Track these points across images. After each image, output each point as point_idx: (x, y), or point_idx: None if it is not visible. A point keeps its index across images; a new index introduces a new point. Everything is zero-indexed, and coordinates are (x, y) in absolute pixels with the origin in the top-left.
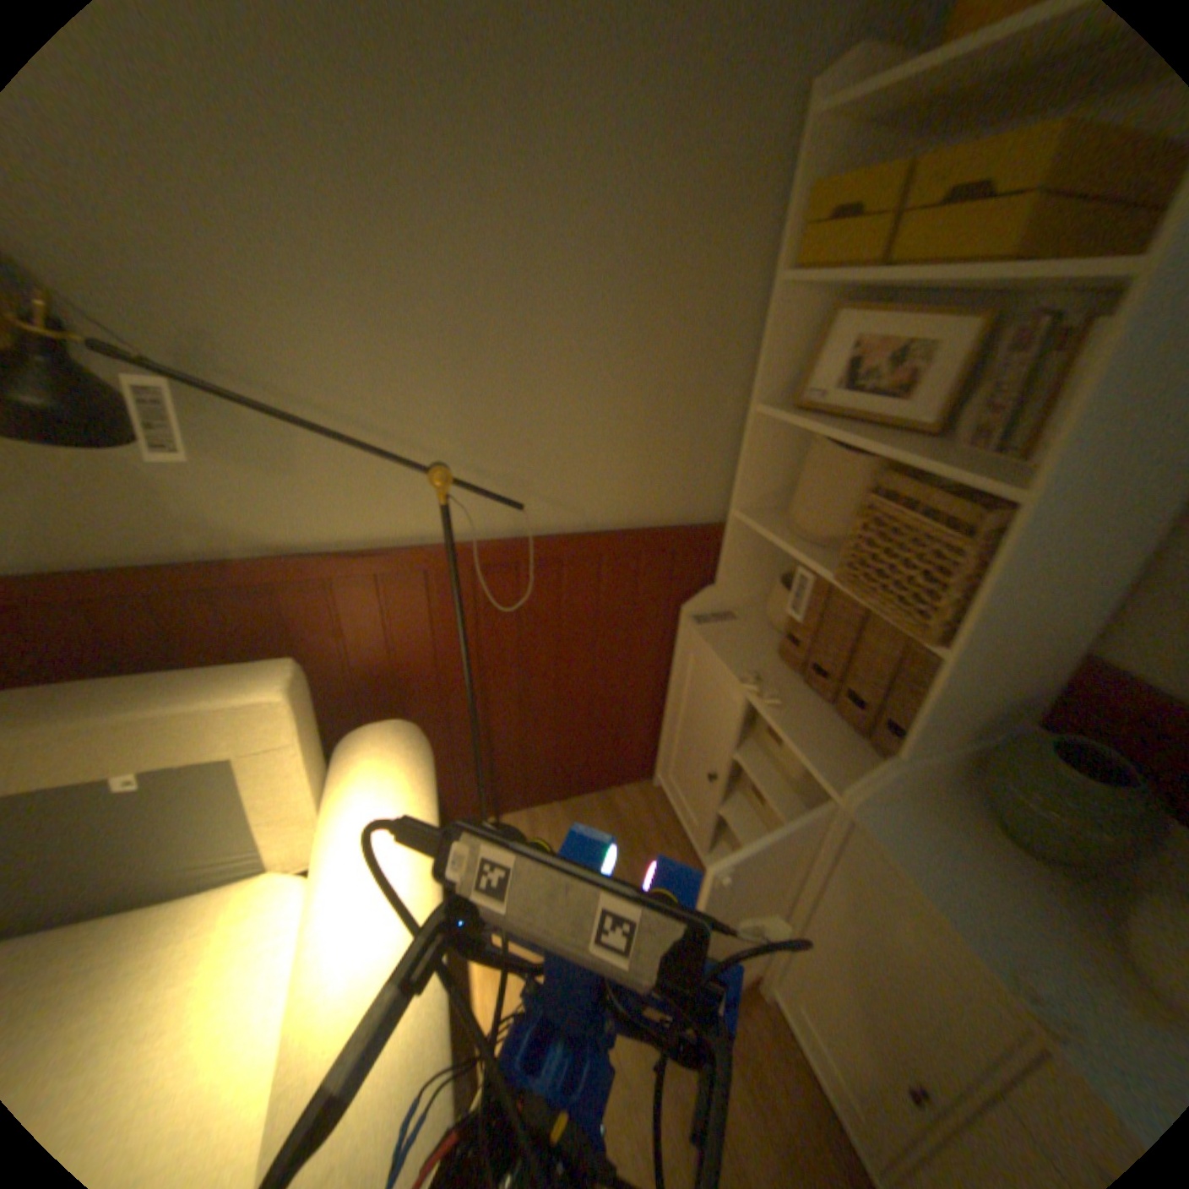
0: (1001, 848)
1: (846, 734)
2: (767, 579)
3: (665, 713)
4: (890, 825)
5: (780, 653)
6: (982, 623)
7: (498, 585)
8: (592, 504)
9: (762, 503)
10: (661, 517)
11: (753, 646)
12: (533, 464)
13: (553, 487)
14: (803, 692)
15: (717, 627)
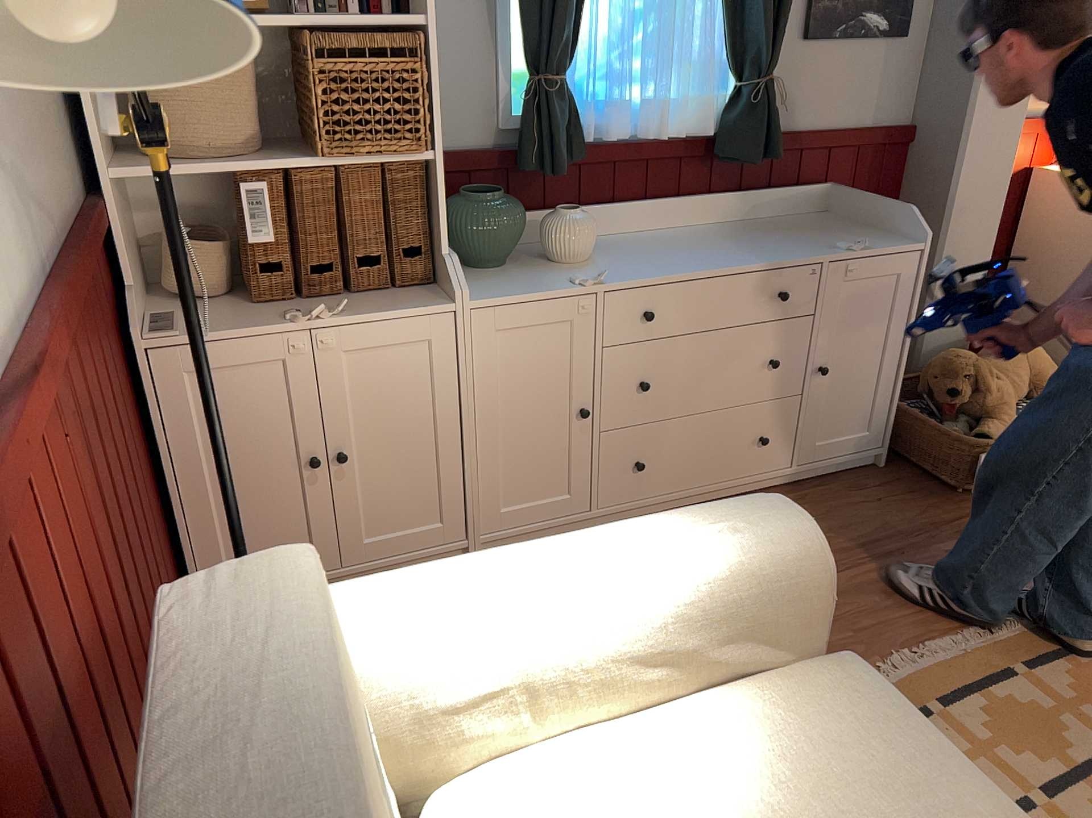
0: (493, 273)
1: (382, 295)
2: (139, 264)
3: (168, 508)
4: (475, 295)
5: (253, 303)
6: (437, 121)
7: (67, 378)
8: (46, 203)
9: (111, 160)
10: (71, 209)
11: (230, 315)
12: (8, 148)
13: (27, 184)
14: (320, 303)
15: (182, 327)
